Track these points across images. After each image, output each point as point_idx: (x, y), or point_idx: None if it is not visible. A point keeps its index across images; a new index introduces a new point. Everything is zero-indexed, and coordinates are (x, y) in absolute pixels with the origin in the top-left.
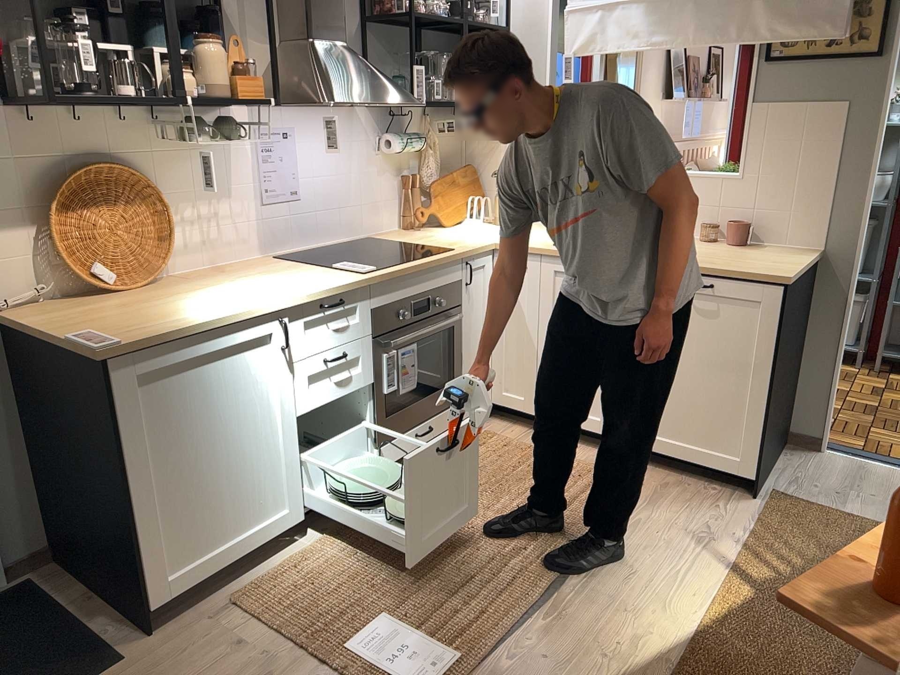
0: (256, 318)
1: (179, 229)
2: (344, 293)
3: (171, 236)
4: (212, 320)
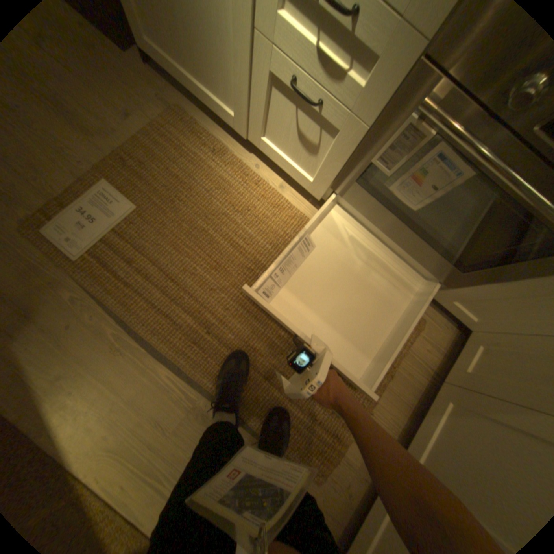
0: None
1: None
2: None
3: None
4: None
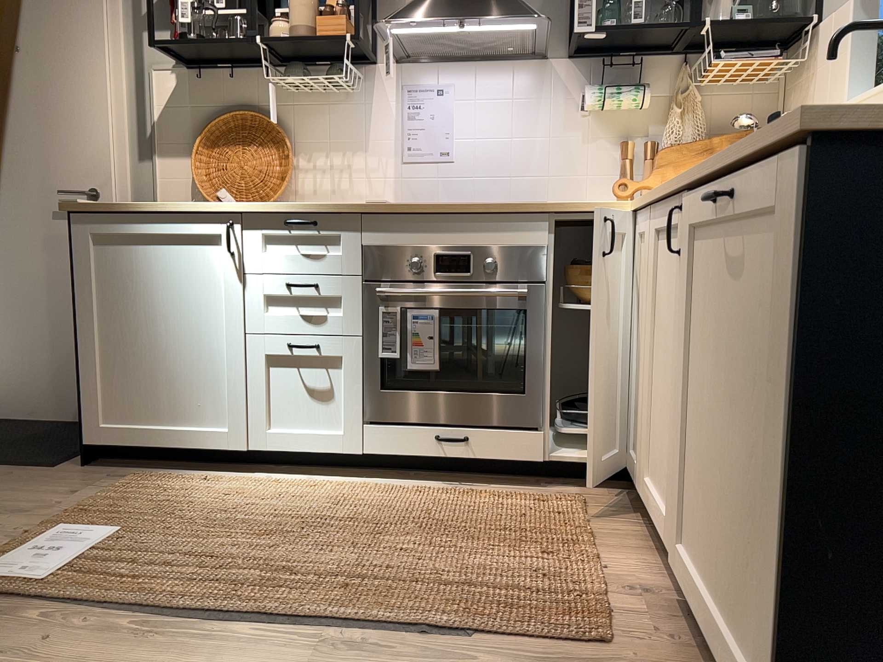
0: (203, 213)
1: (308, 174)
2: (317, 214)
3: (286, 175)
4: (157, 204)
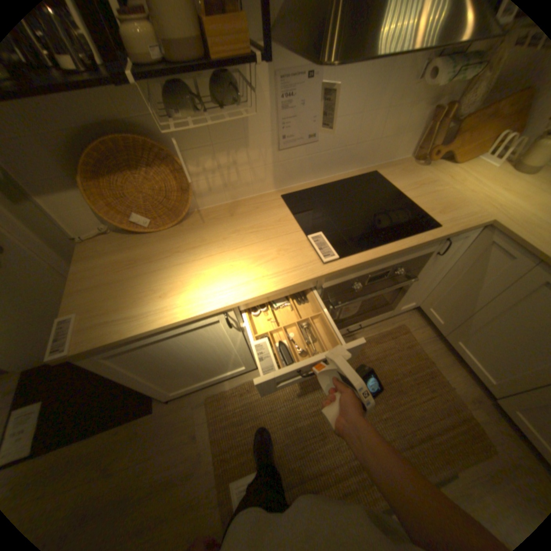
0: (200, 316)
1: (201, 176)
2: (294, 286)
3: (188, 188)
4: (153, 327)
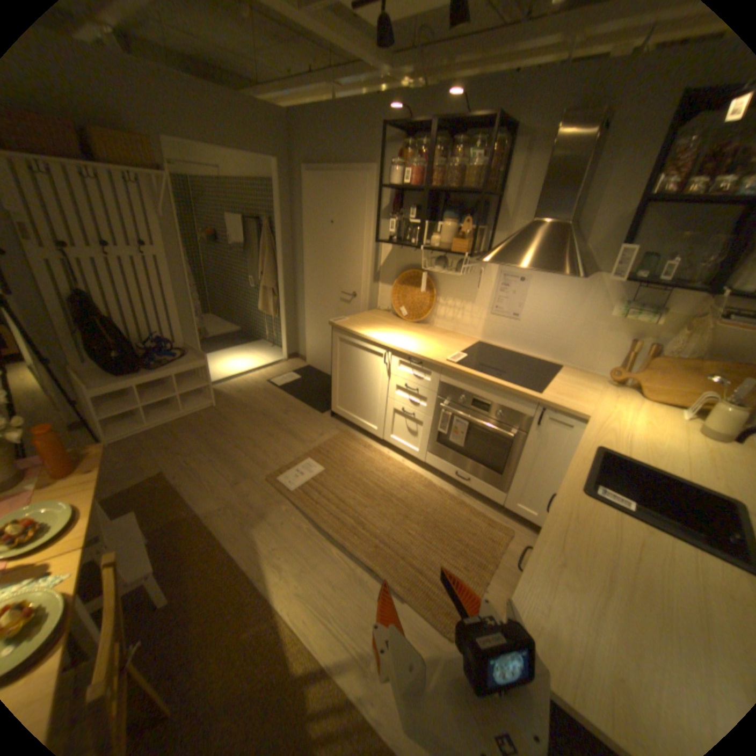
0: (377, 344)
1: (442, 308)
2: (422, 360)
3: (431, 308)
4: (360, 334)
